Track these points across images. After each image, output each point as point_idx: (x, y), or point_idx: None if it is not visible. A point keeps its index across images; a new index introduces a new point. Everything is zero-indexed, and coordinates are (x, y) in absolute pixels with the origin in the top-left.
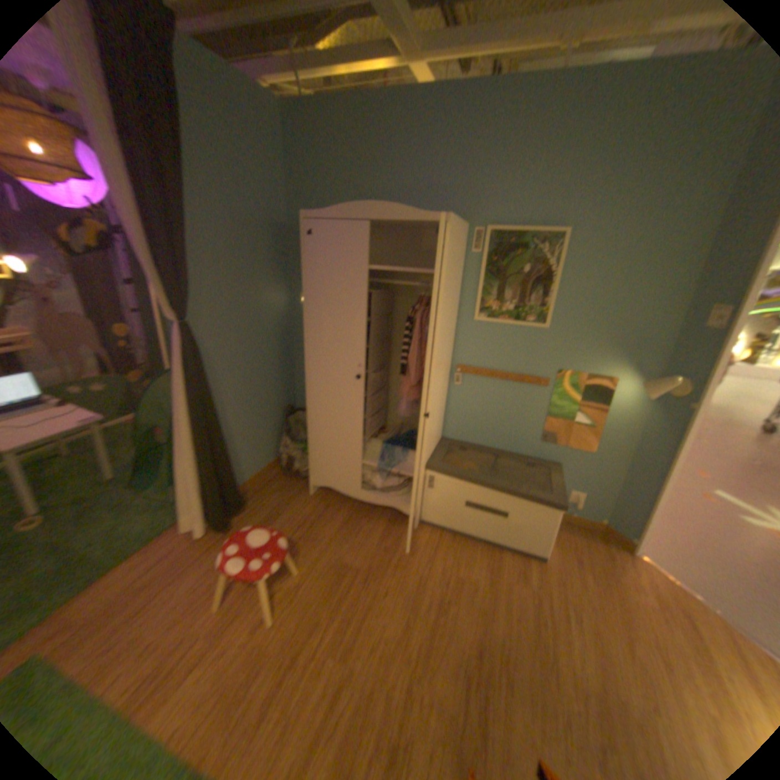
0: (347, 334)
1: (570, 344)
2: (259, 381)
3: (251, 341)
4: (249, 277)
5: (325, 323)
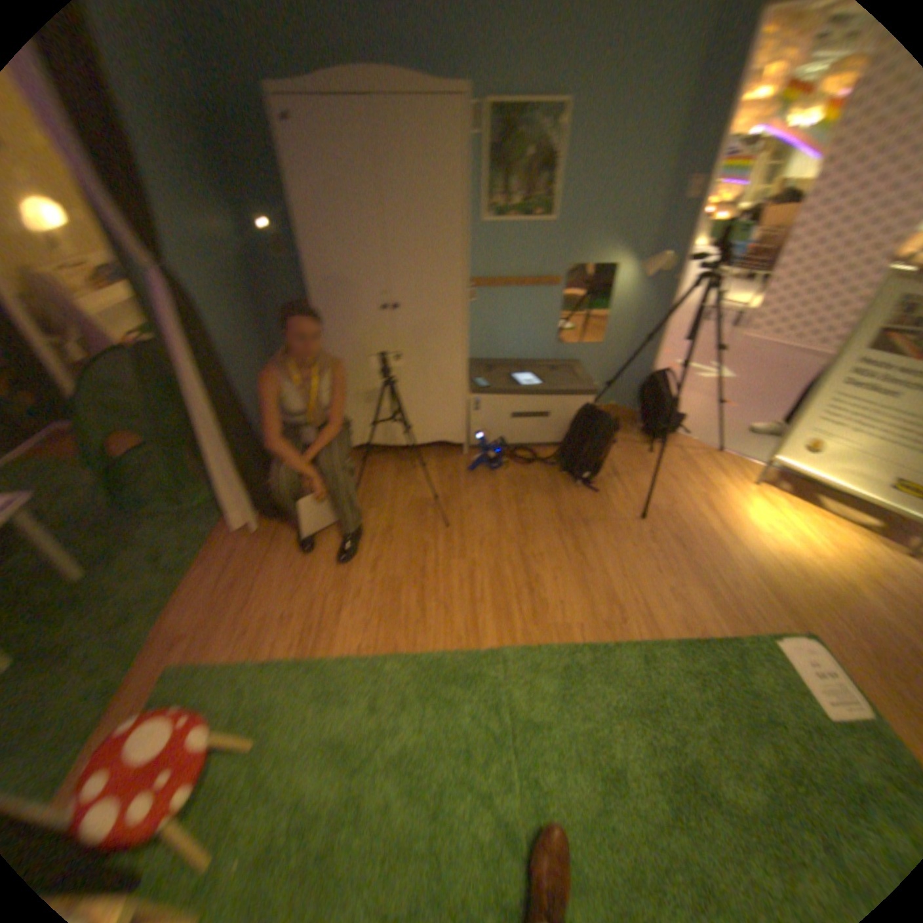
0: (363, 256)
1: (576, 236)
2: (245, 342)
3: (223, 288)
4: (194, 194)
5: (332, 245)
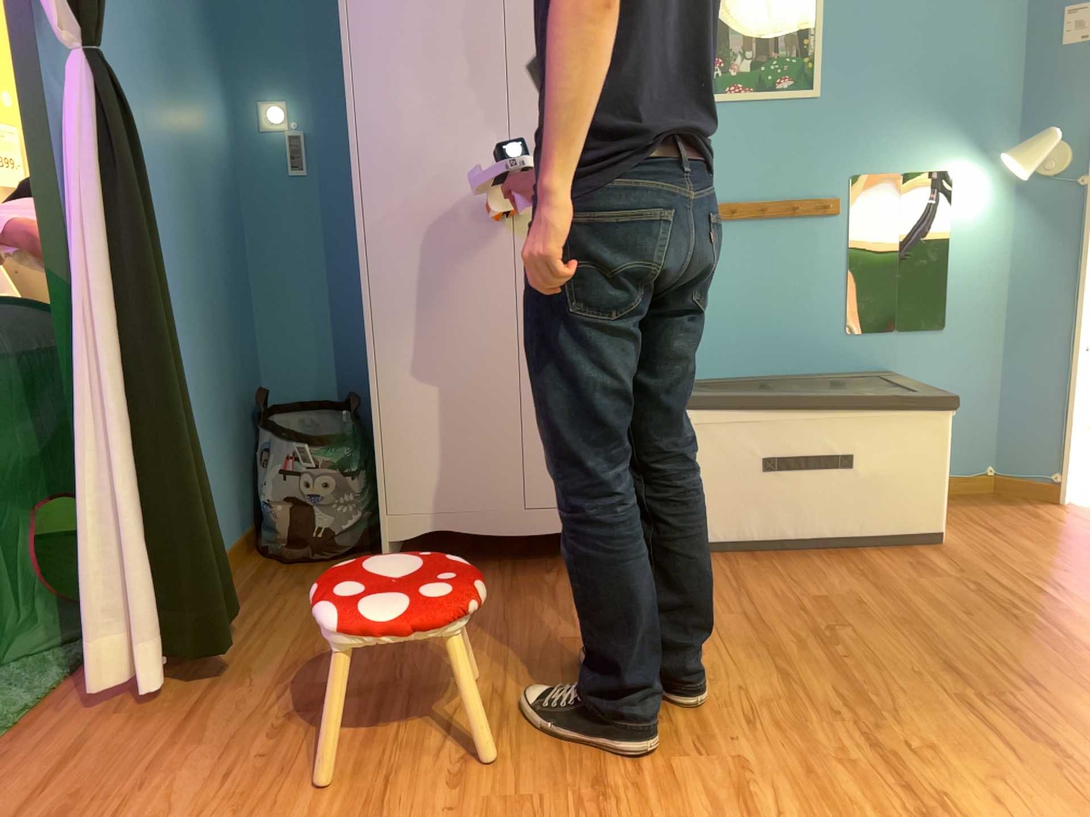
0: (459, 114)
1: (862, 121)
2: (204, 302)
3: (184, 190)
4: (170, 32)
5: (401, 96)
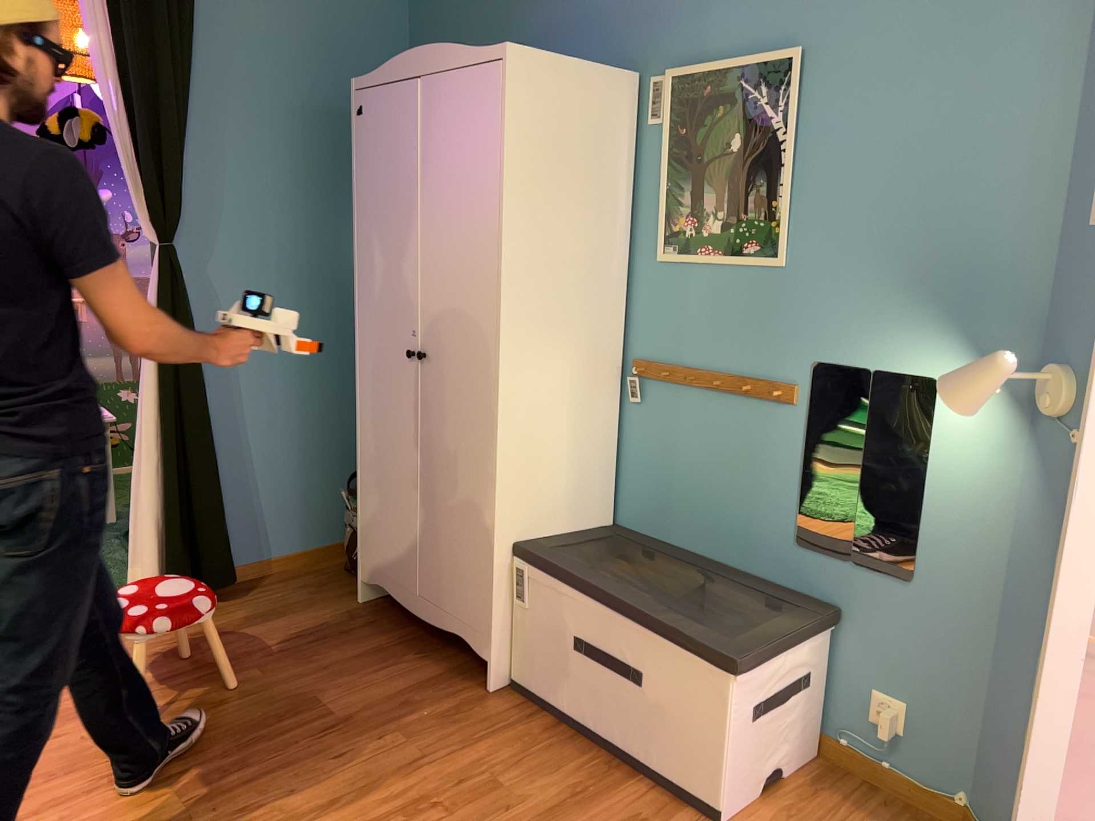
0: (399, 275)
1: (830, 300)
2: (320, 379)
3: (310, 304)
4: (316, 199)
5: (375, 257)
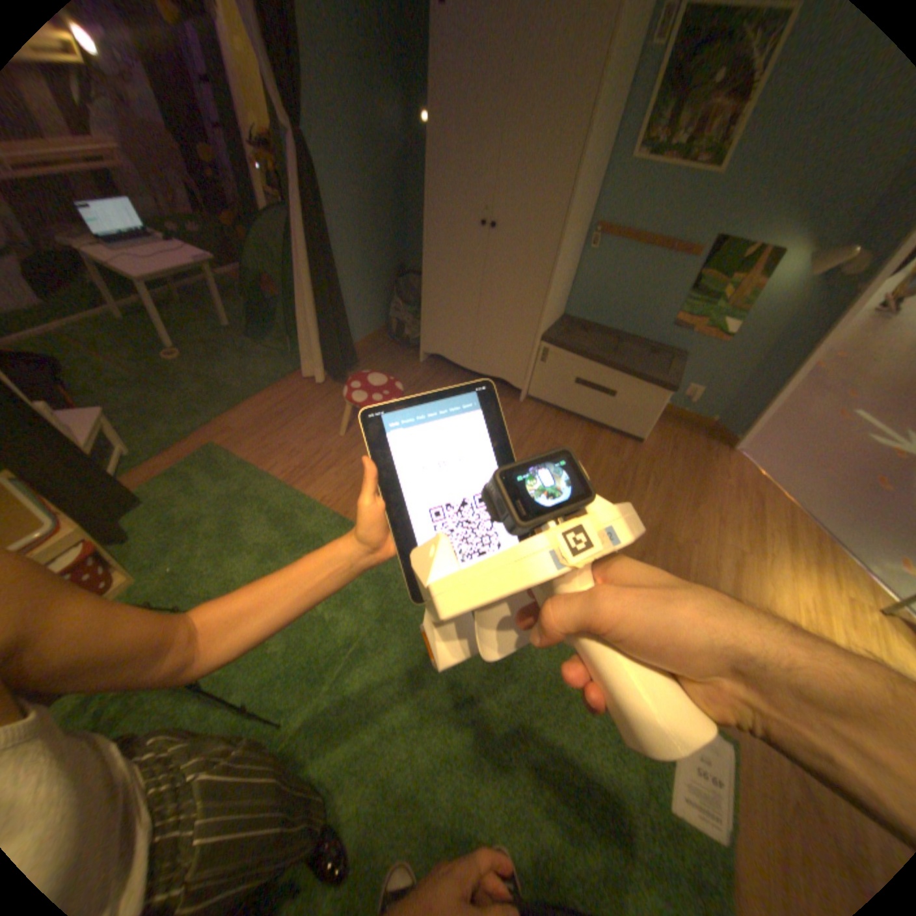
0: (476, 164)
1: (743, 198)
2: (370, 227)
3: (363, 170)
4: (361, 74)
5: (451, 146)
